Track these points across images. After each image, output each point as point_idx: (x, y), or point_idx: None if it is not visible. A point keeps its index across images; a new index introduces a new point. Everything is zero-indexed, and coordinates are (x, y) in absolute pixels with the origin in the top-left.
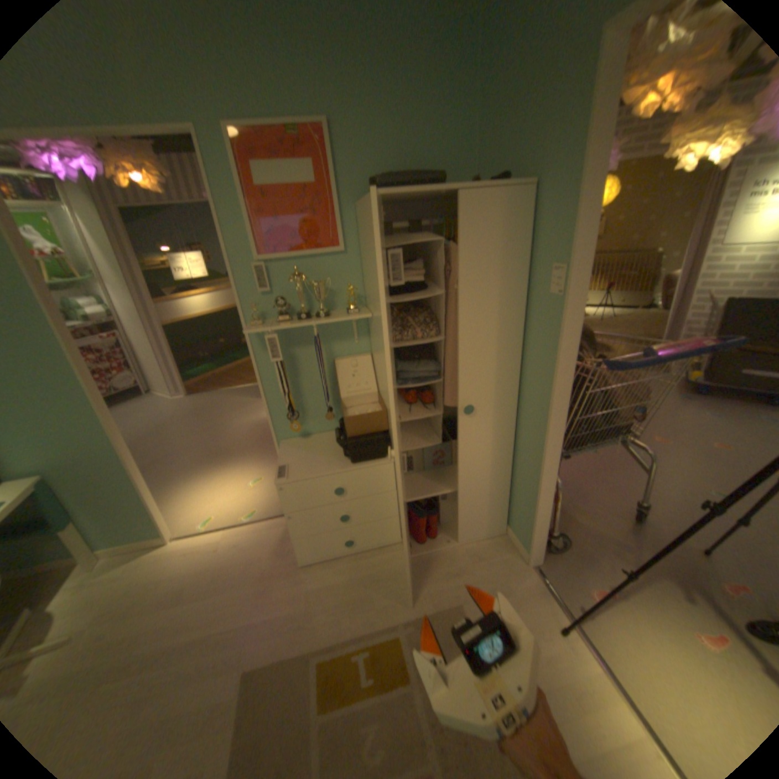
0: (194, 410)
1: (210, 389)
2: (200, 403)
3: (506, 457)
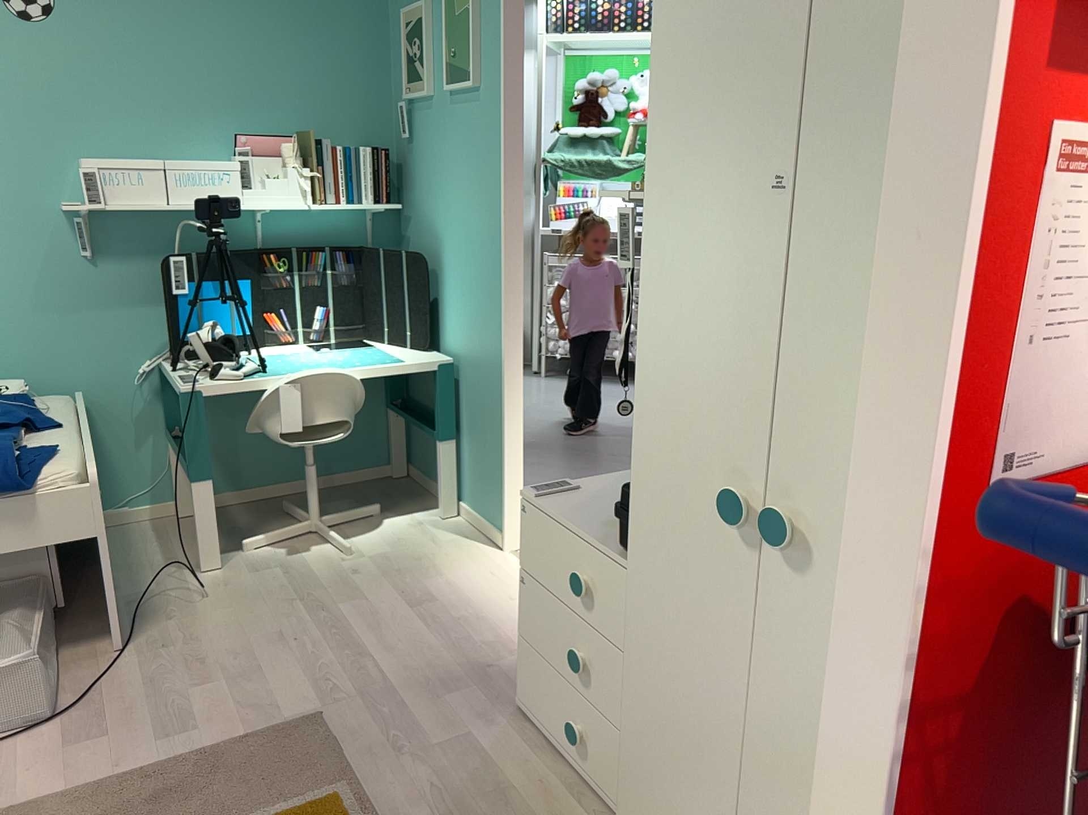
0: None
1: None
2: None
3: None
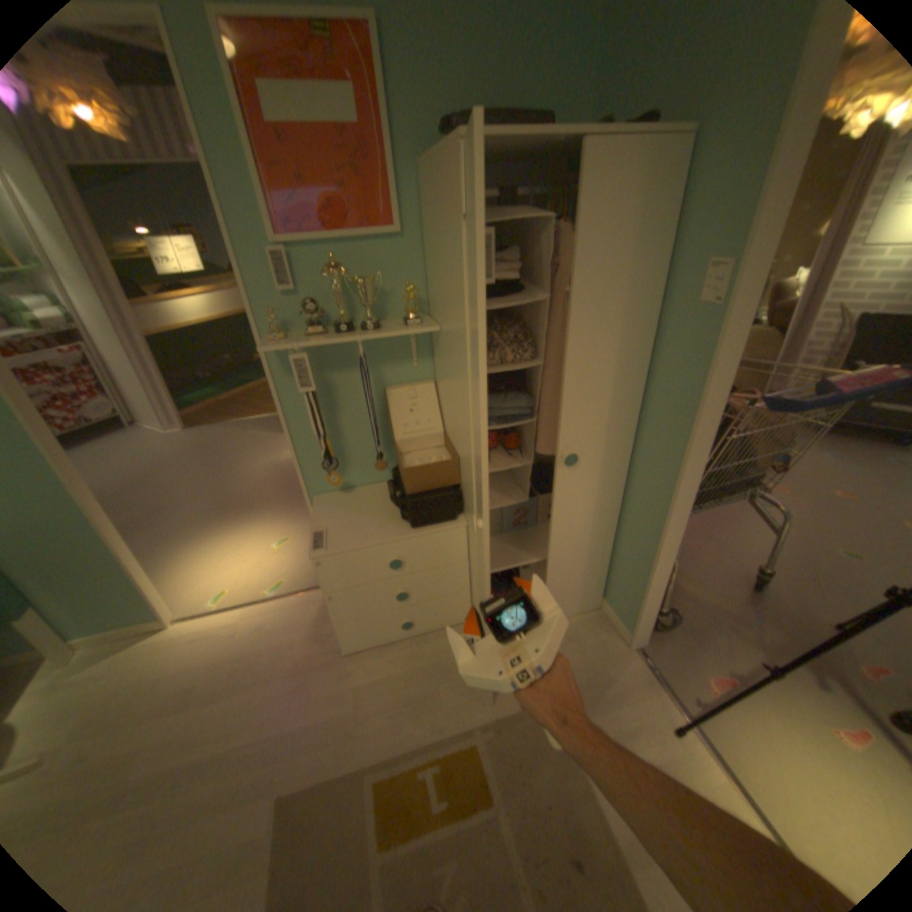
0: (195, 448)
1: (215, 421)
2: (202, 440)
3: (611, 519)
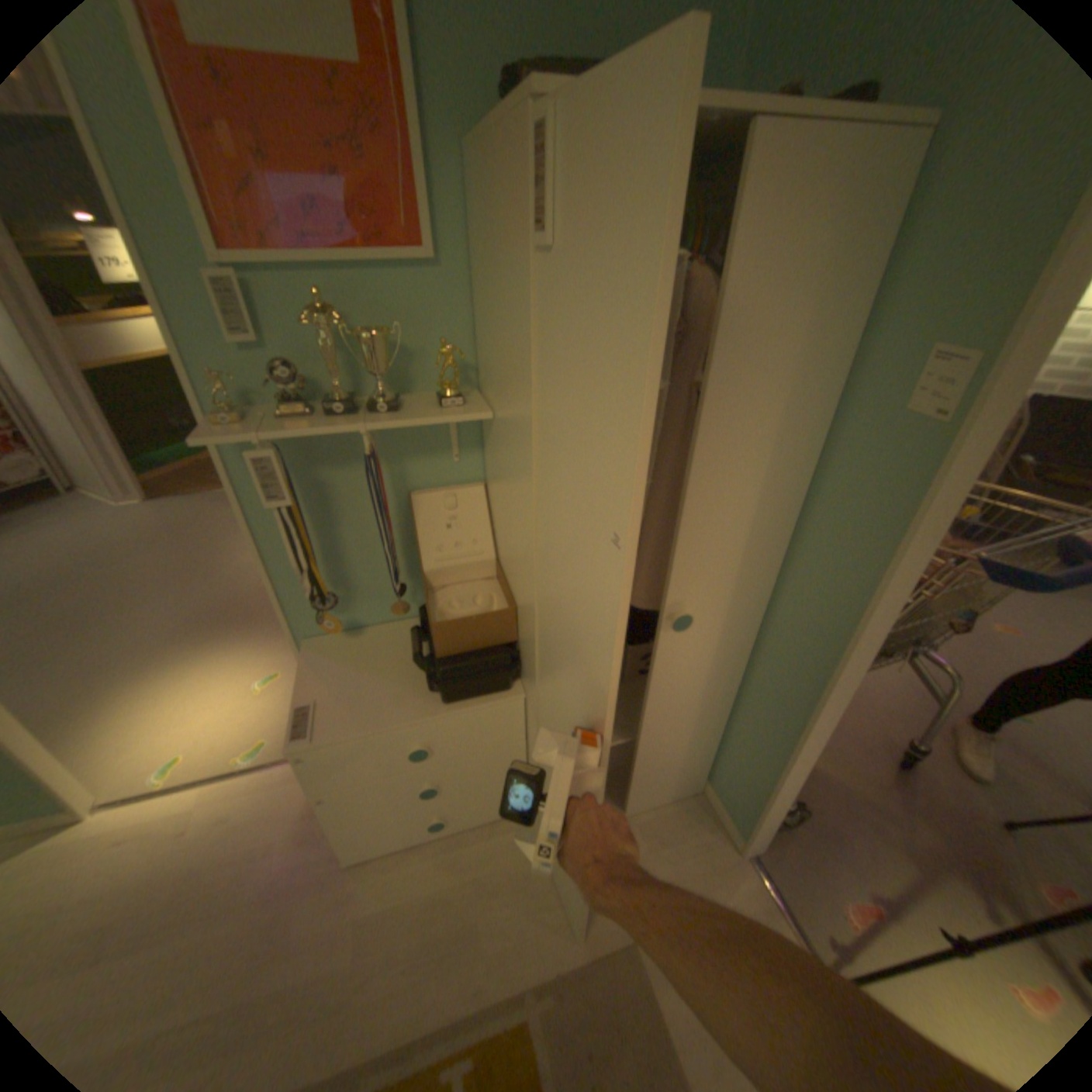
0: (160, 531)
1: (192, 491)
2: (171, 519)
3: (729, 691)
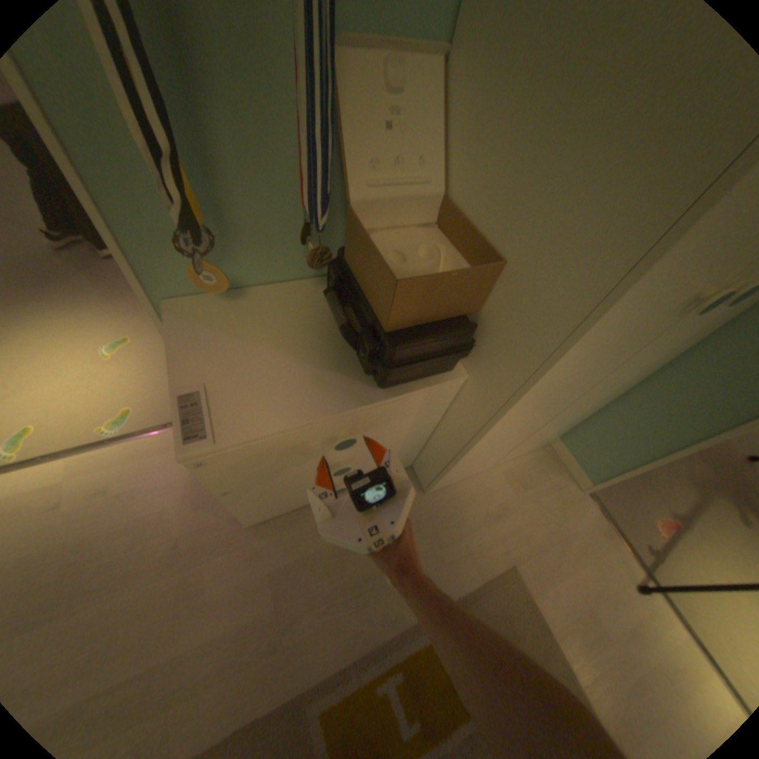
0: None
1: None
2: None
3: (656, 370)
